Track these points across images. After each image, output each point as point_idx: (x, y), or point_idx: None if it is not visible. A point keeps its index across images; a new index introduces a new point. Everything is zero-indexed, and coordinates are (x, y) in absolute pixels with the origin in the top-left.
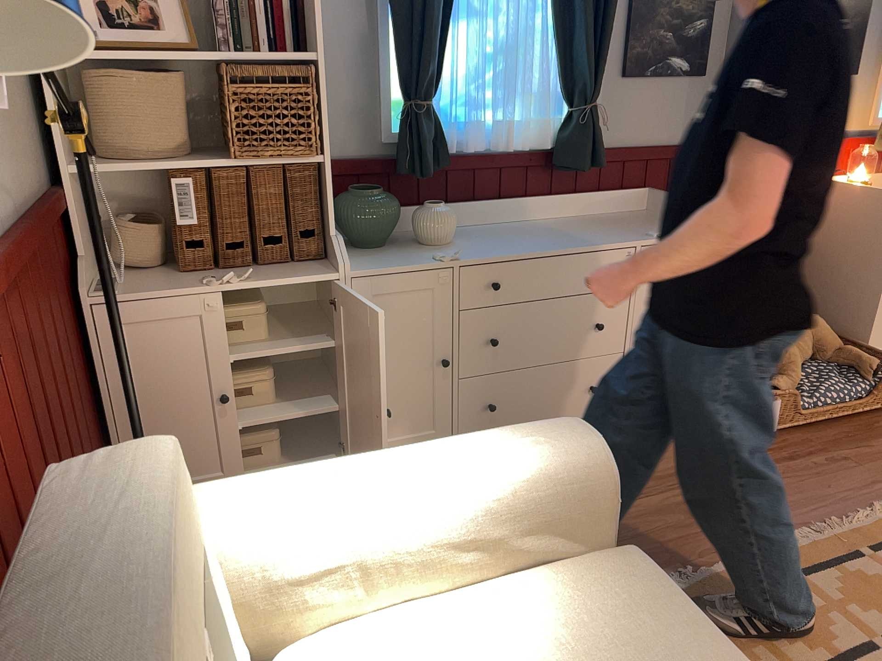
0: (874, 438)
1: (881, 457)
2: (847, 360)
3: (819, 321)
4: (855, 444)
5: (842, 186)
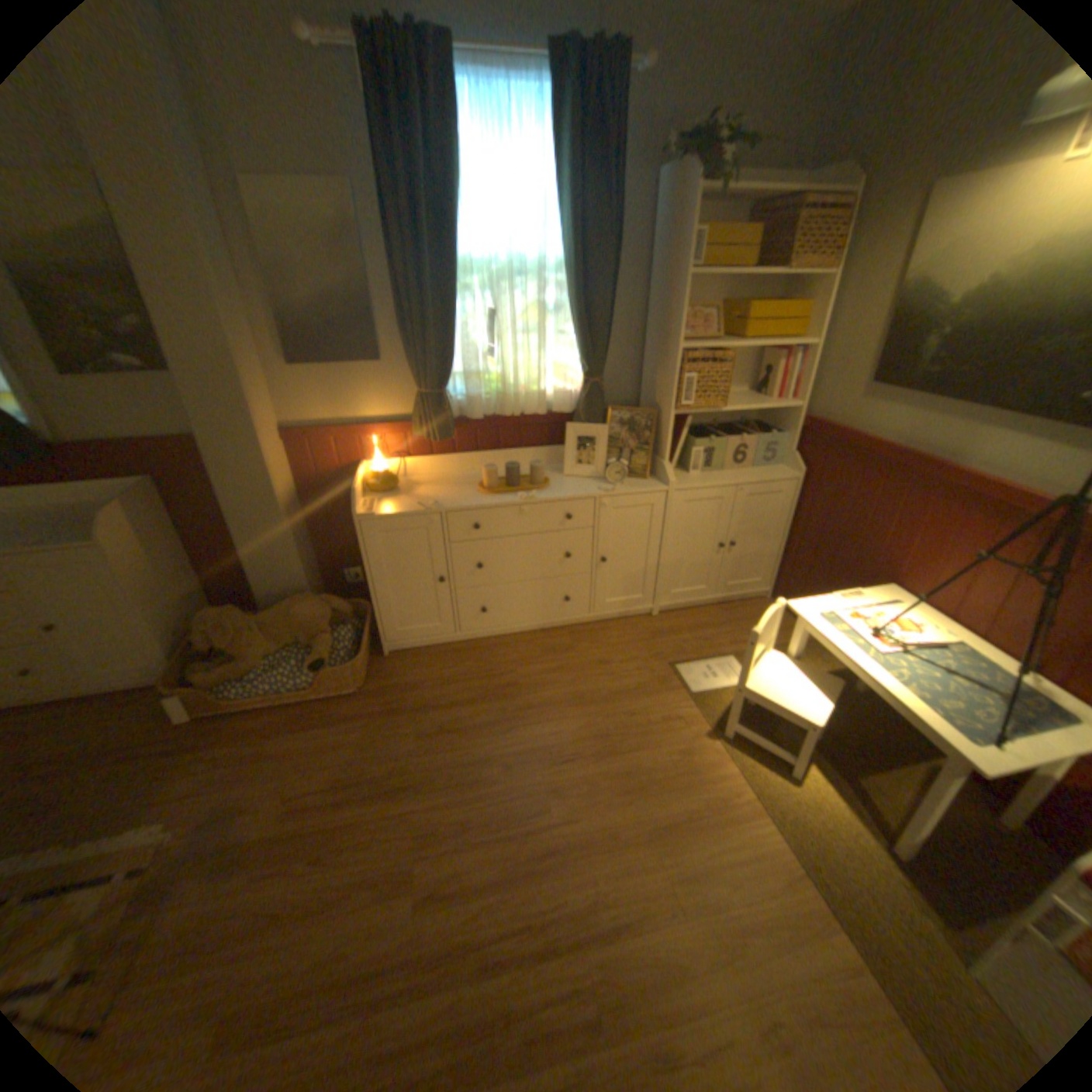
0: (282, 735)
1: (247, 762)
2: (314, 650)
3: (304, 609)
4: (254, 741)
5: (359, 475)
